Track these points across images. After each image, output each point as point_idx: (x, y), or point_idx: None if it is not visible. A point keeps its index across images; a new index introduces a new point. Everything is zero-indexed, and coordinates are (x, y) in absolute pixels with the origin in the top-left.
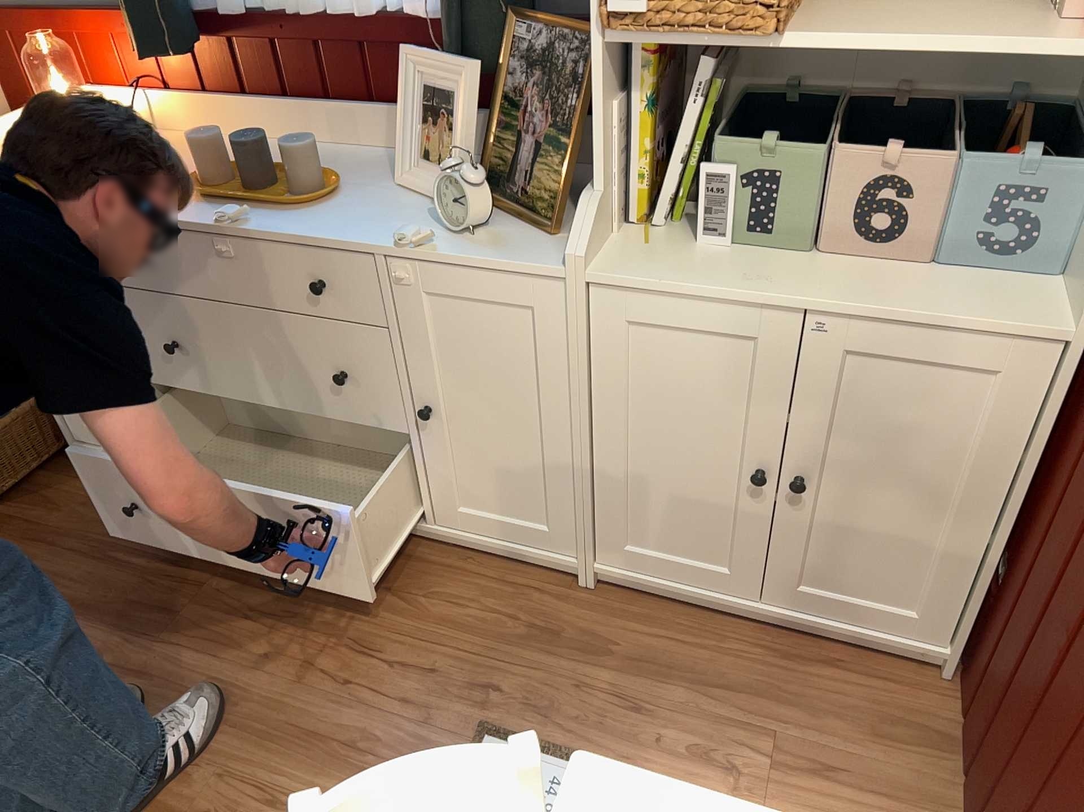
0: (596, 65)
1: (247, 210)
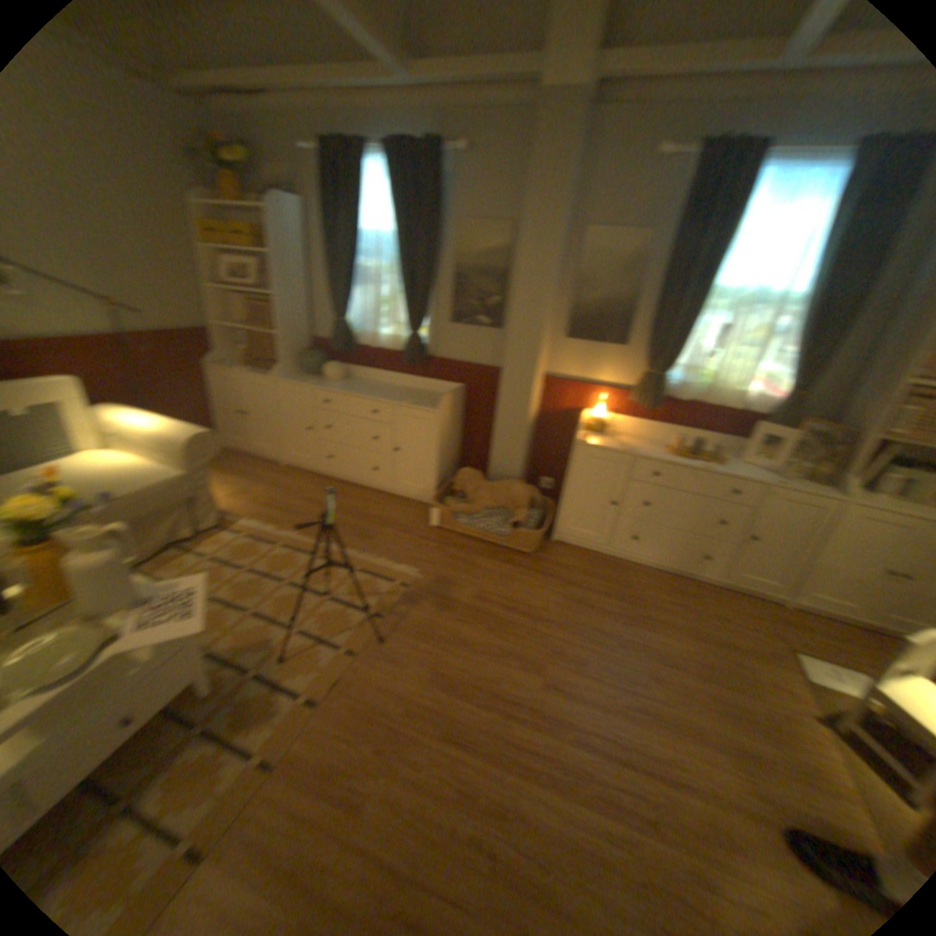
0: (870, 440)
1: (698, 461)
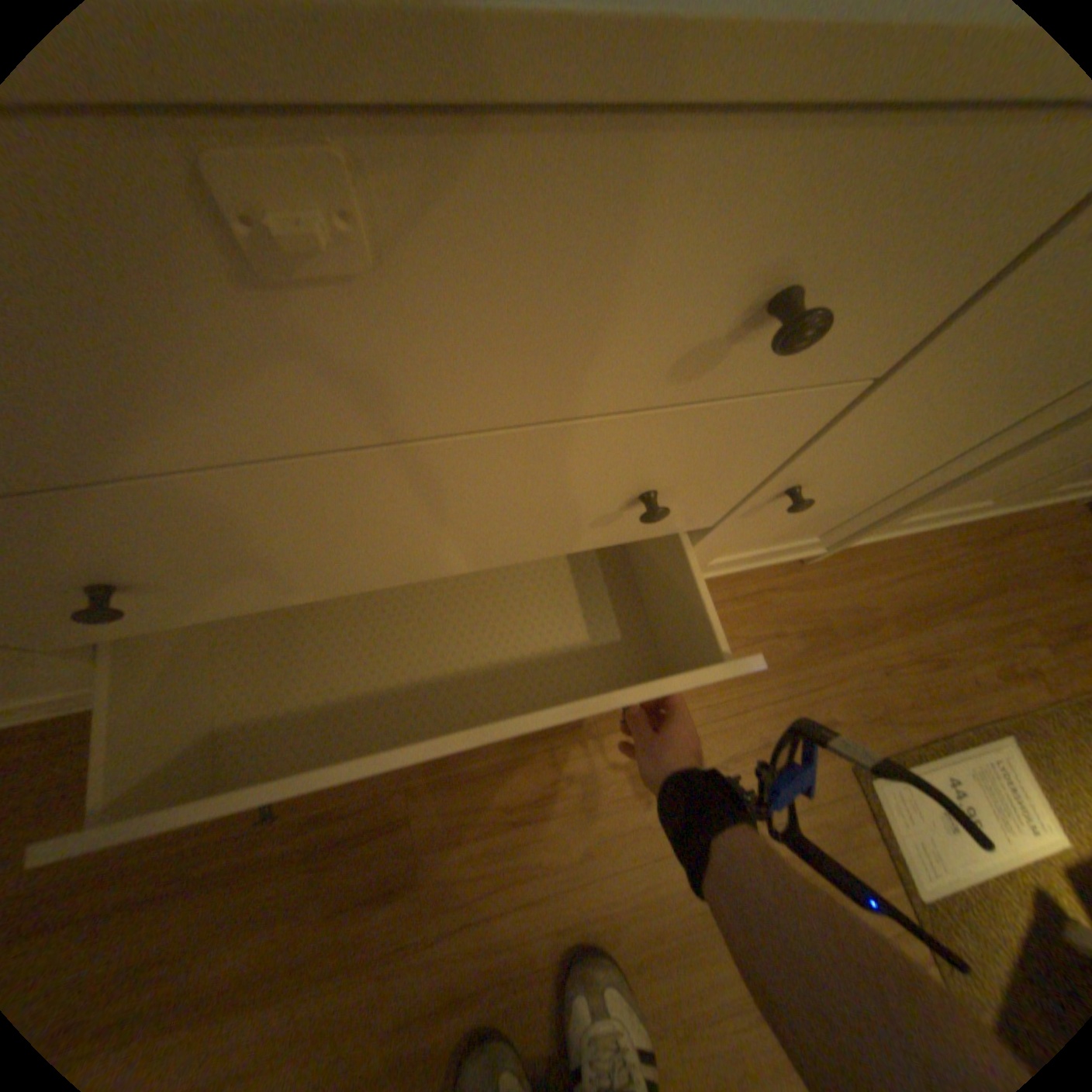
0: None
1: None
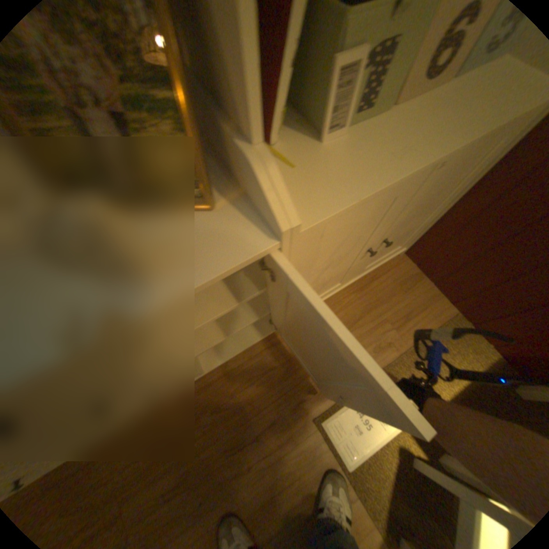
0: None
1: None
